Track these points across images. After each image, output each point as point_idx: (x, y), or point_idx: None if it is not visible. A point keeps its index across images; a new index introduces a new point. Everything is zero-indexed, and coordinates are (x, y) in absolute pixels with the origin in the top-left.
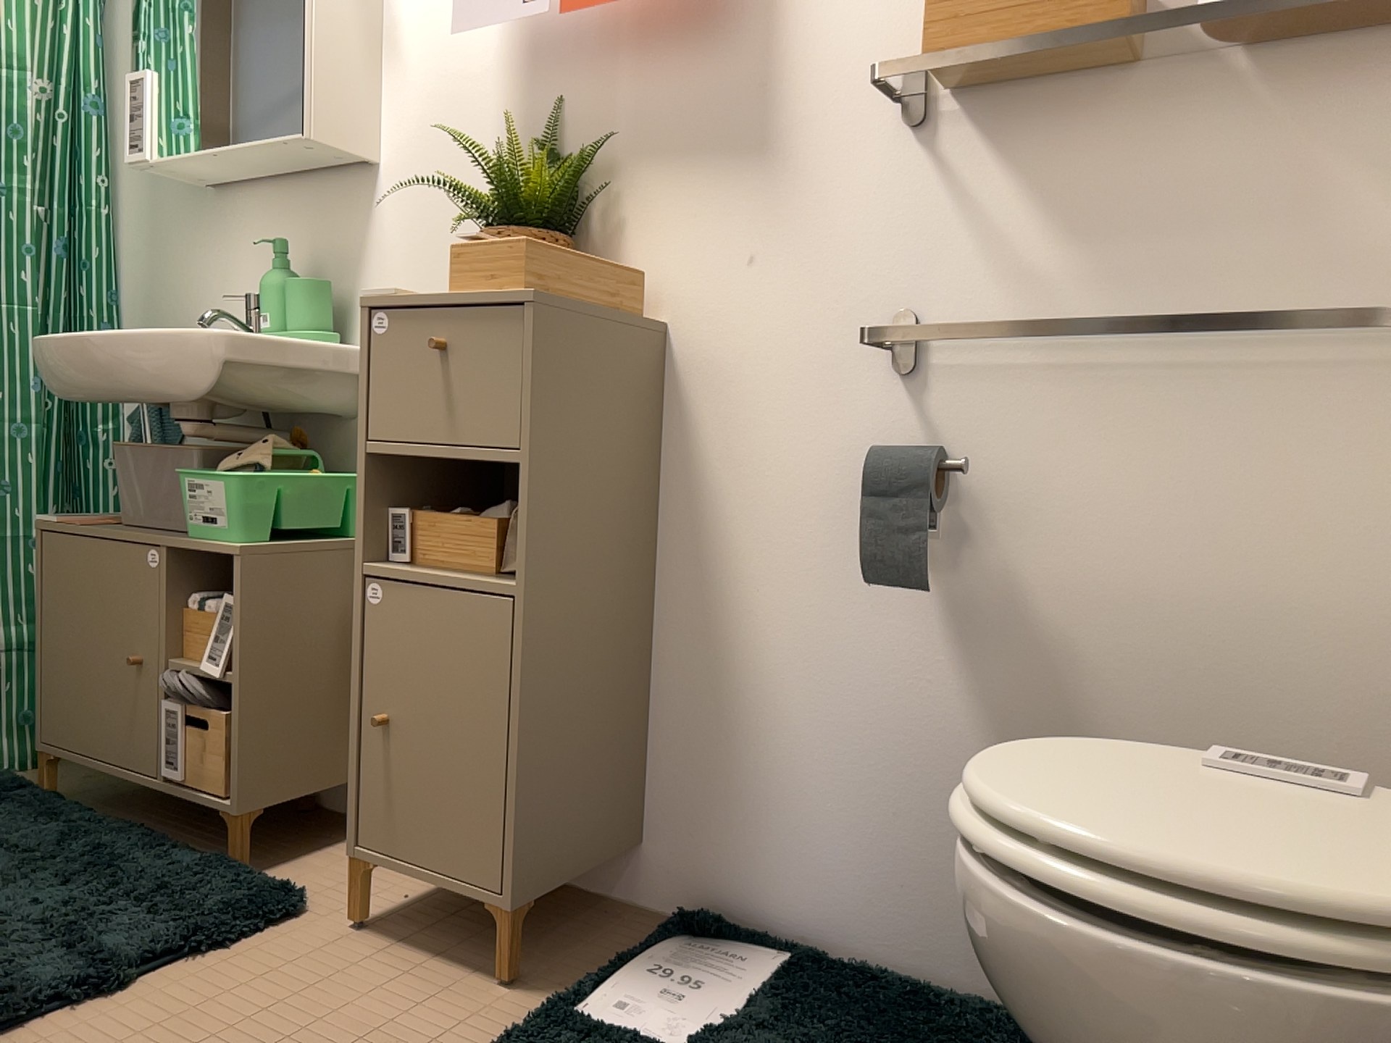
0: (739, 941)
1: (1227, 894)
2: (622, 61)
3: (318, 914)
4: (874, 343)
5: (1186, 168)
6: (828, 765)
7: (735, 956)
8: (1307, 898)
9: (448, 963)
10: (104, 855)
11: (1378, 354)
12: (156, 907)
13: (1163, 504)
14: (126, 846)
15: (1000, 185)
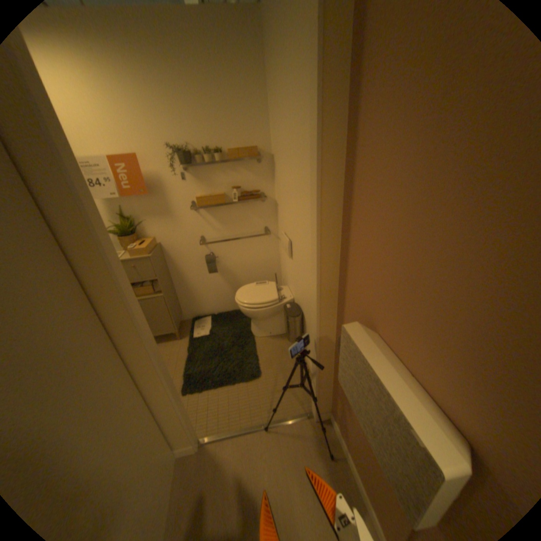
0: (203, 319)
1: (263, 303)
2: (133, 200)
3: None
4: (198, 242)
5: (234, 216)
6: (208, 294)
7: (205, 321)
8: (268, 301)
9: (169, 342)
10: None
11: (259, 237)
12: None
13: (240, 254)
14: None
15: (211, 219)
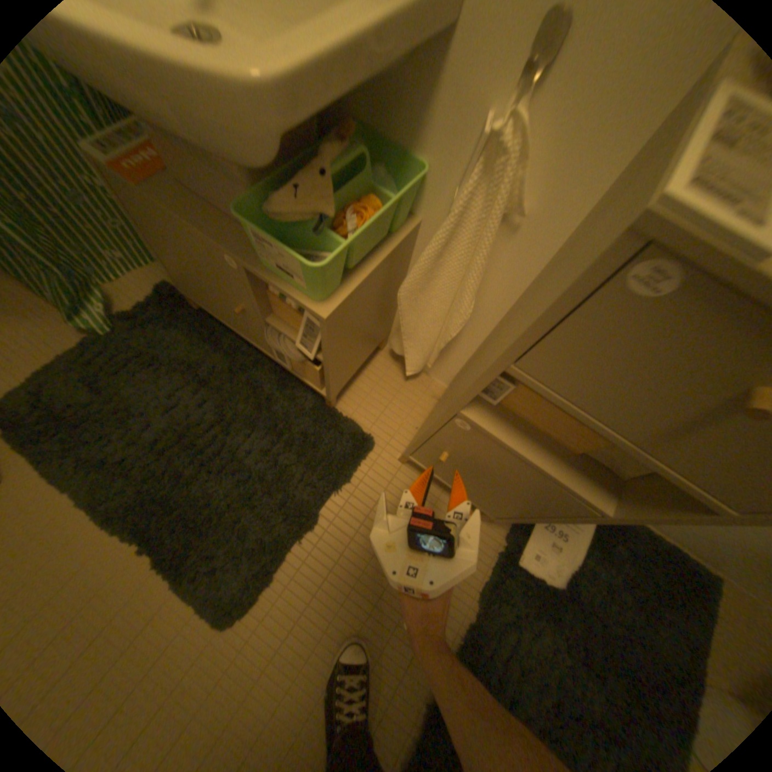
0: None
1: None
2: None
3: (382, 447)
4: None
5: None
6: None
7: None
8: None
9: None
10: (263, 397)
11: None
12: (311, 460)
13: None
14: (269, 384)
15: None
